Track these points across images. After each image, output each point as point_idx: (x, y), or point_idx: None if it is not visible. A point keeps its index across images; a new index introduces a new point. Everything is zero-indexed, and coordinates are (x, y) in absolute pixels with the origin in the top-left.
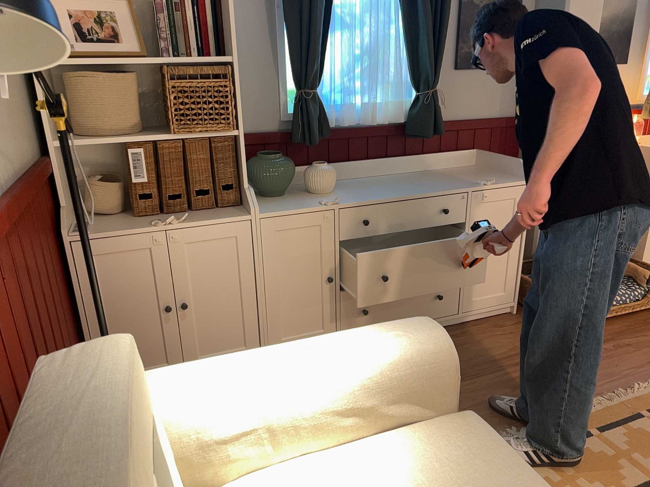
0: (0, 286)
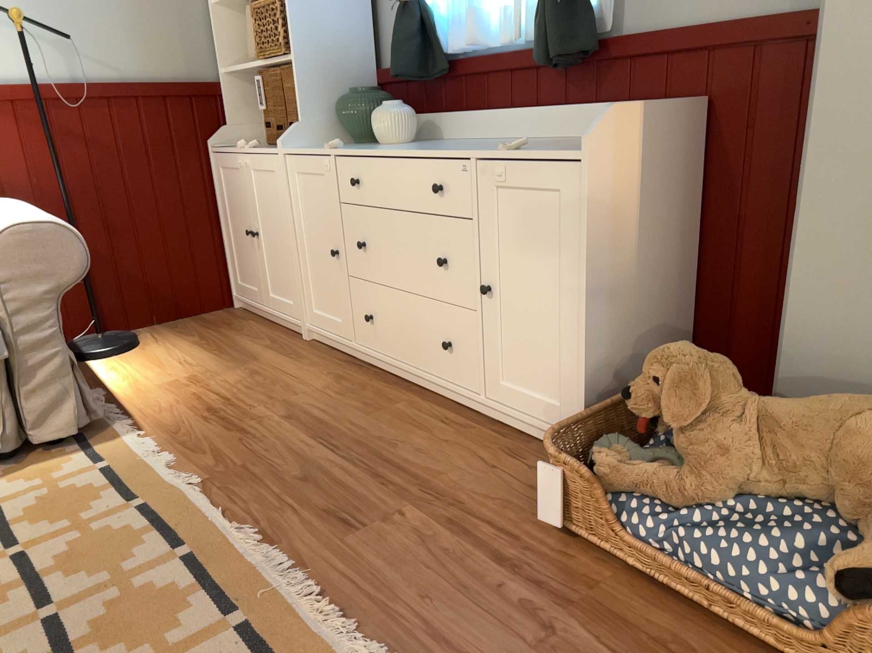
0: (26, 134)
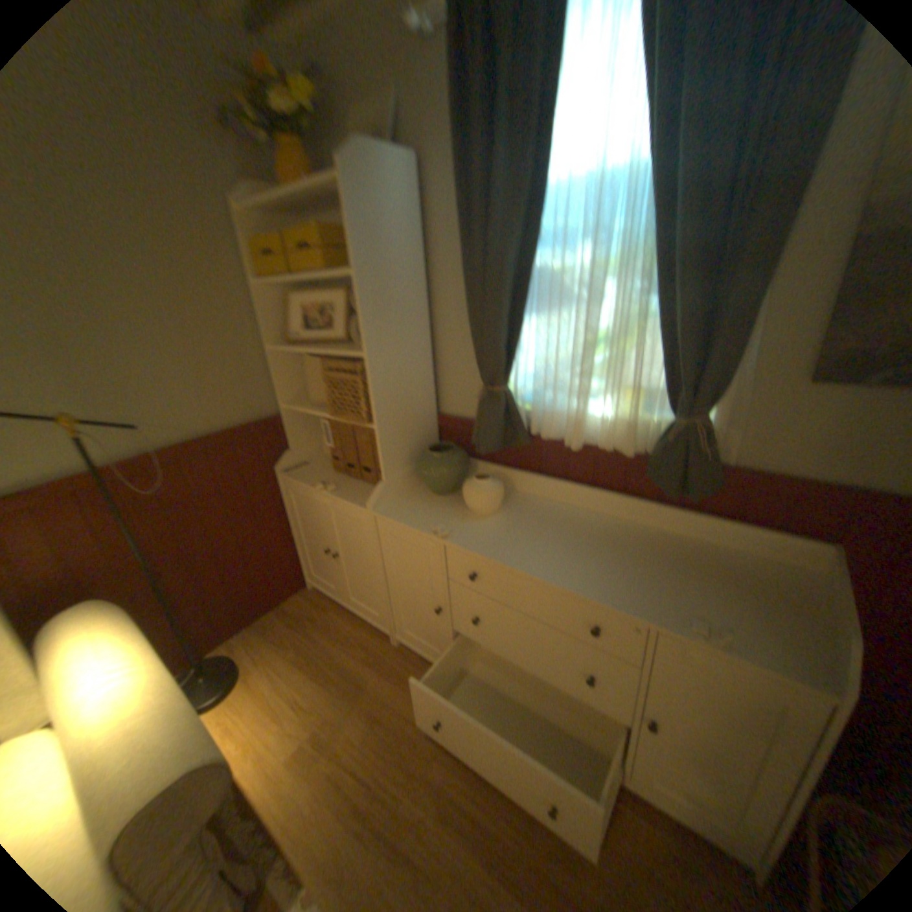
0: (88, 515)
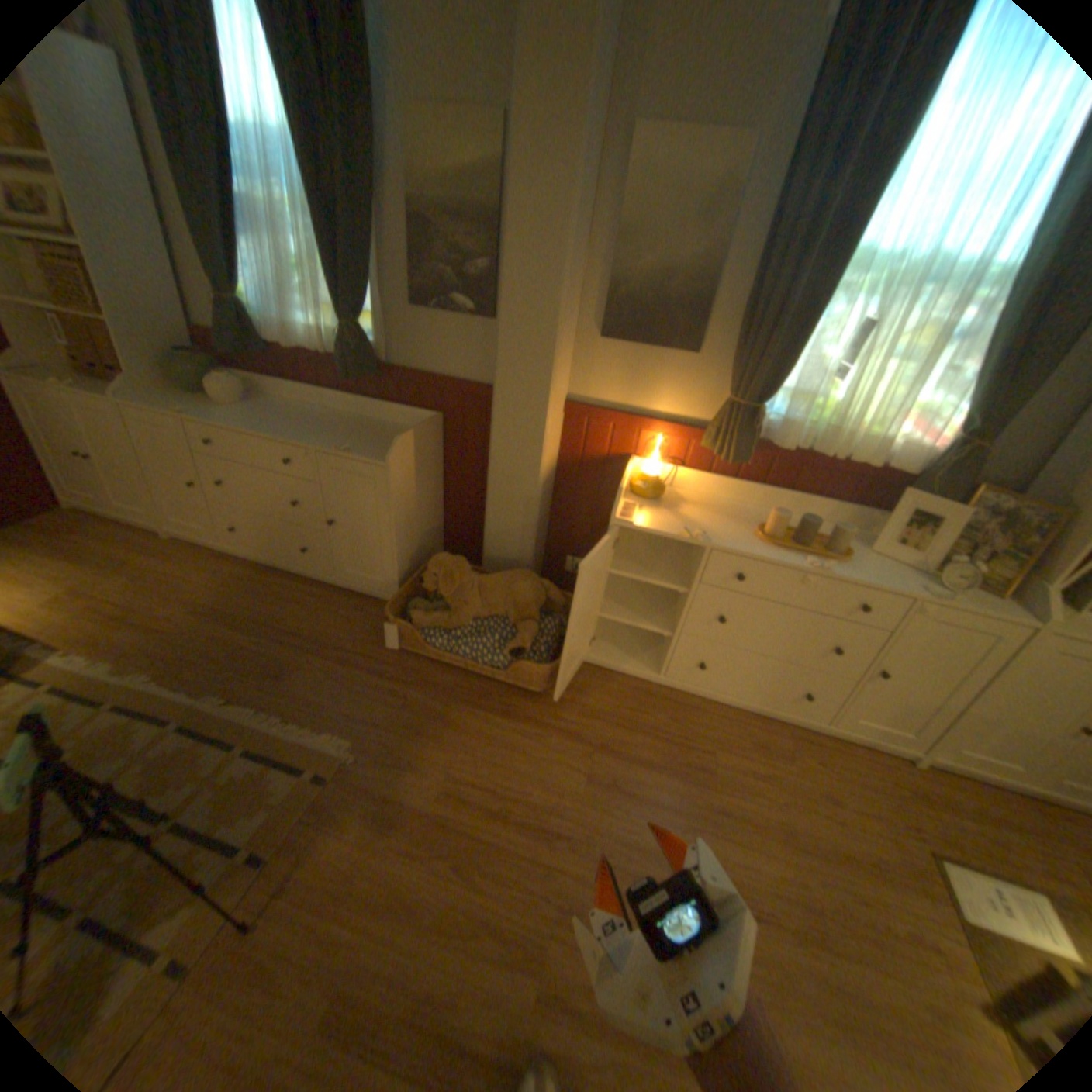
0: None
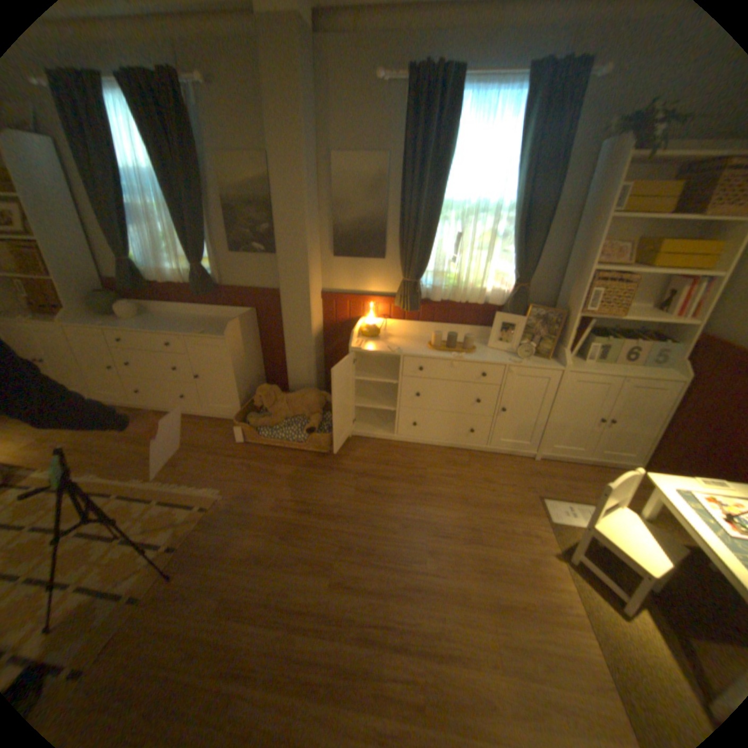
0: None
